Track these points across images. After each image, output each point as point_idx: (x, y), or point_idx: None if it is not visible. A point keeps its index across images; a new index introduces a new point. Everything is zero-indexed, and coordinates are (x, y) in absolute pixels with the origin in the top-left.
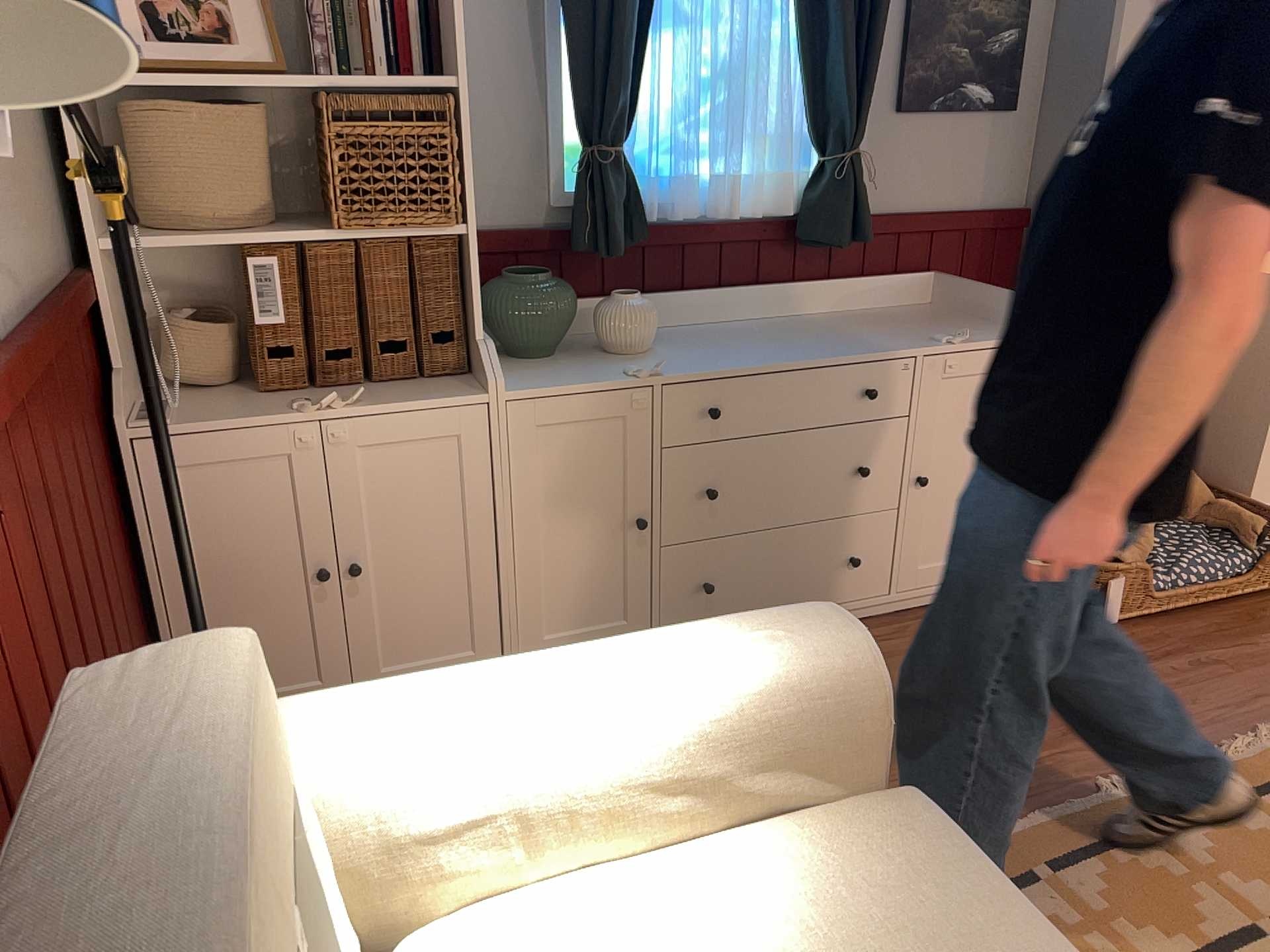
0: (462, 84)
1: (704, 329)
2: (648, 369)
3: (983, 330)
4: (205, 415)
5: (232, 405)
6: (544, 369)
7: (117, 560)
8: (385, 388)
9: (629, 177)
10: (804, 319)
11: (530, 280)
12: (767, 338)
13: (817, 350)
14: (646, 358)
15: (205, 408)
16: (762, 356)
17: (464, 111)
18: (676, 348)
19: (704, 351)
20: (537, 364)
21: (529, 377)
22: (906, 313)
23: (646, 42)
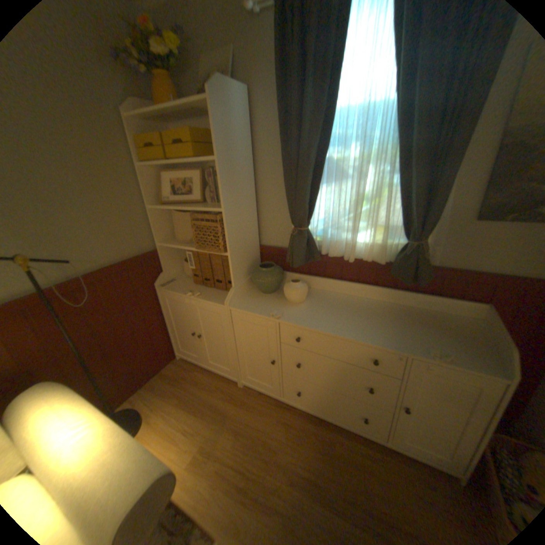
0: (225, 210)
1: (340, 298)
2: (280, 314)
3: (479, 358)
4: (175, 287)
5: (185, 285)
6: (258, 300)
7: (147, 315)
8: (216, 291)
9: (311, 238)
10: (391, 307)
11: (262, 270)
12: (352, 314)
13: (358, 331)
14: (293, 307)
15: (180, 284)
16: (329, 325)
17: (226, 218)
18: (311, 306)
19: (317, 311)
20: (261, 296)
21: (248, 302)
22: (453, 323)
23: (321, 187)
